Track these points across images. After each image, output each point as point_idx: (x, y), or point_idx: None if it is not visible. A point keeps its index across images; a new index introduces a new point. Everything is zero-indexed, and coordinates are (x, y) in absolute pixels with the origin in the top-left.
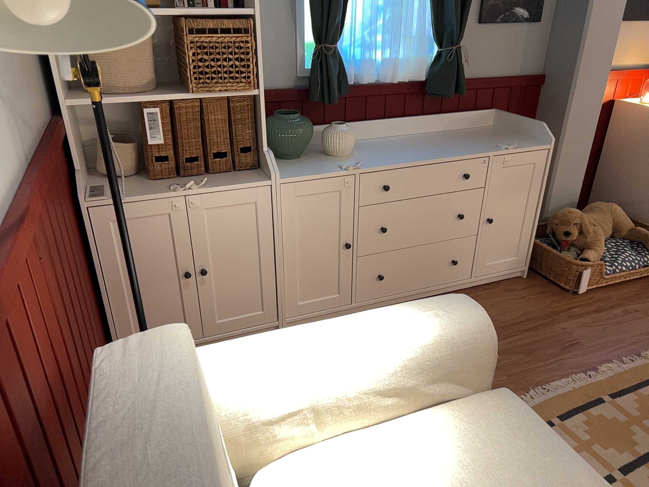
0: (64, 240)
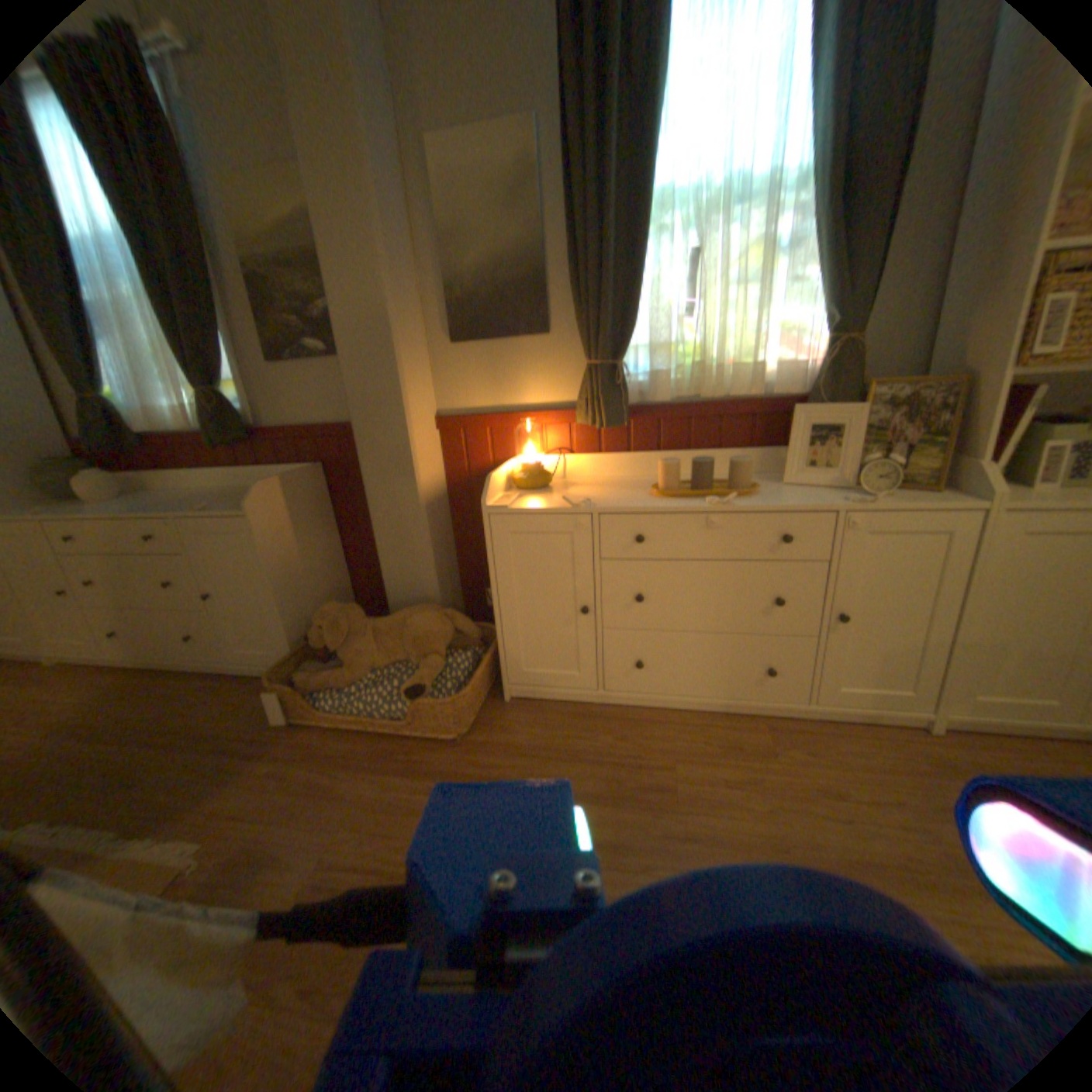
0: None
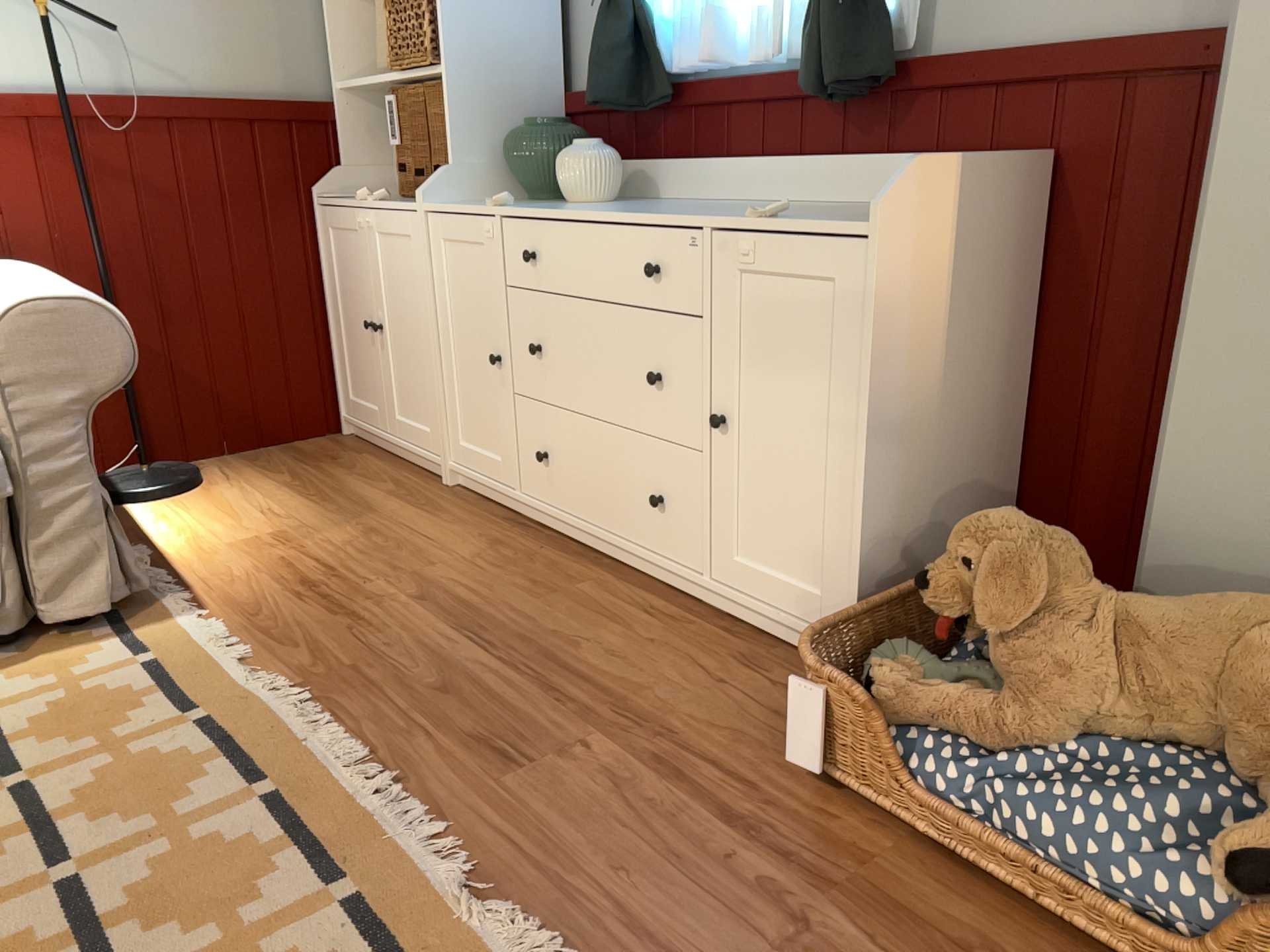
0: (211, 205)
